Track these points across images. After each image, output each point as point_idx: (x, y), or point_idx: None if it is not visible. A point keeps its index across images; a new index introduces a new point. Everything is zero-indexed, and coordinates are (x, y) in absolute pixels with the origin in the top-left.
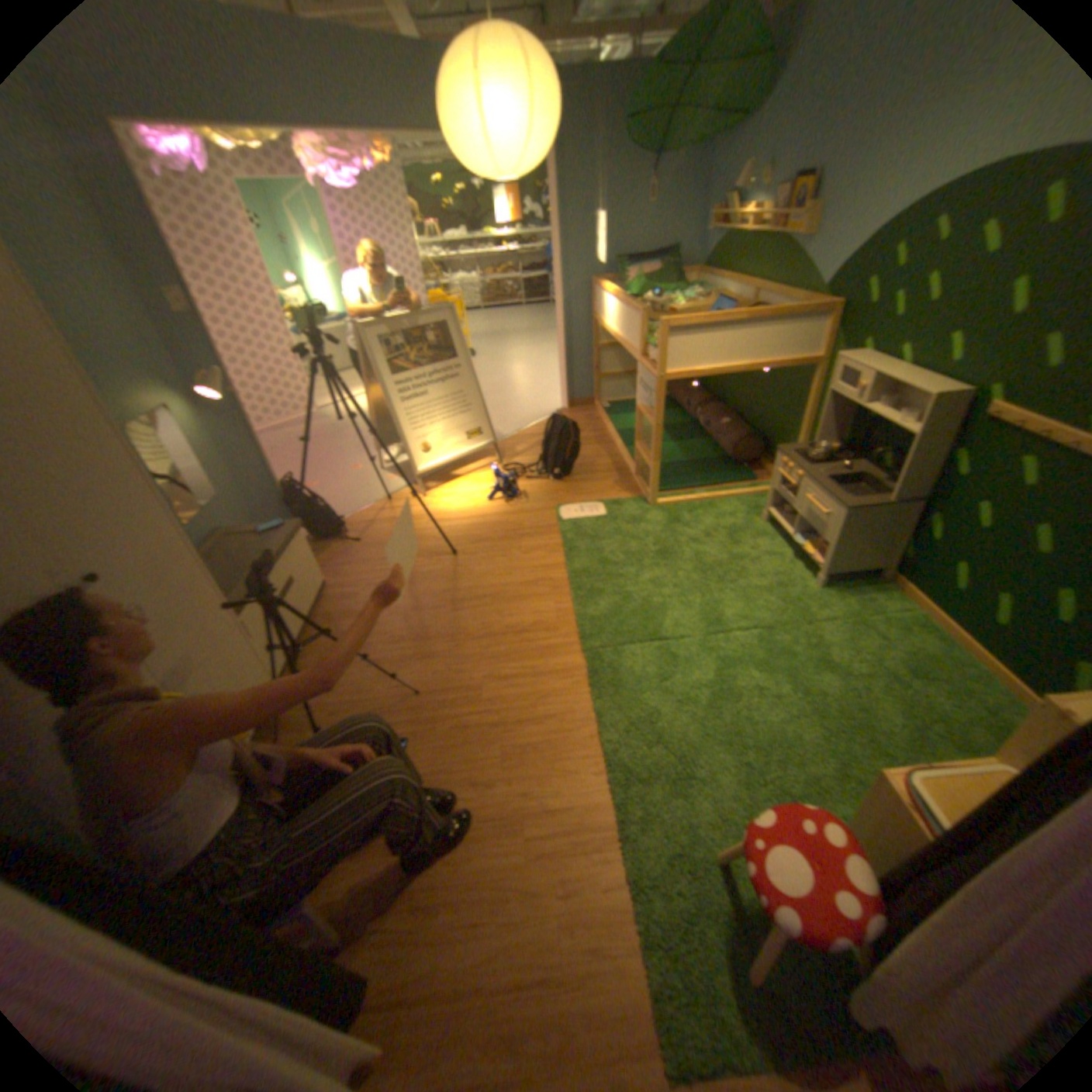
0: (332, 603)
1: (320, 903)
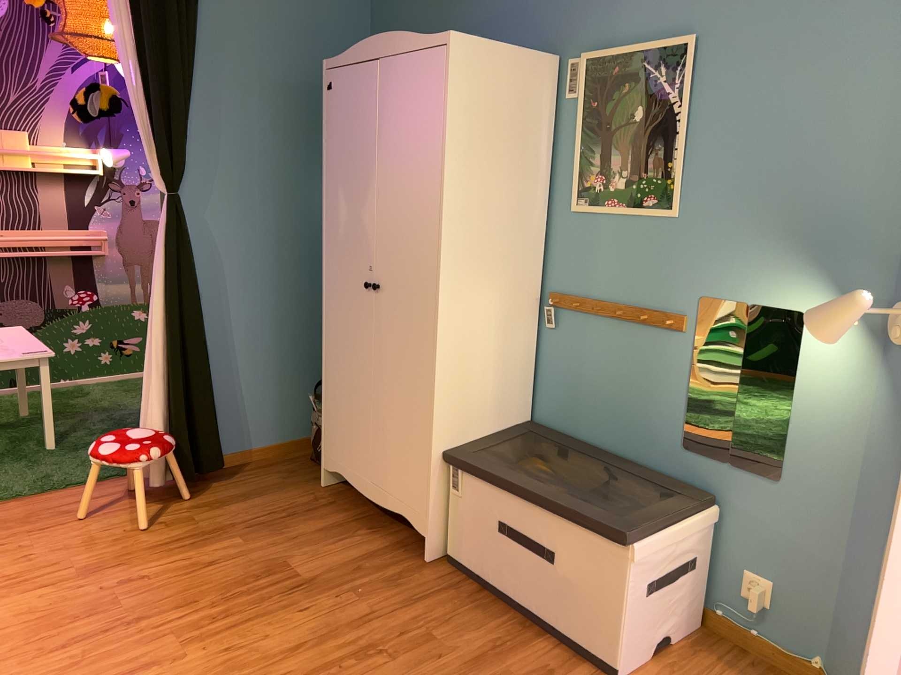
0: (548, 662)
1: (233, 510)
